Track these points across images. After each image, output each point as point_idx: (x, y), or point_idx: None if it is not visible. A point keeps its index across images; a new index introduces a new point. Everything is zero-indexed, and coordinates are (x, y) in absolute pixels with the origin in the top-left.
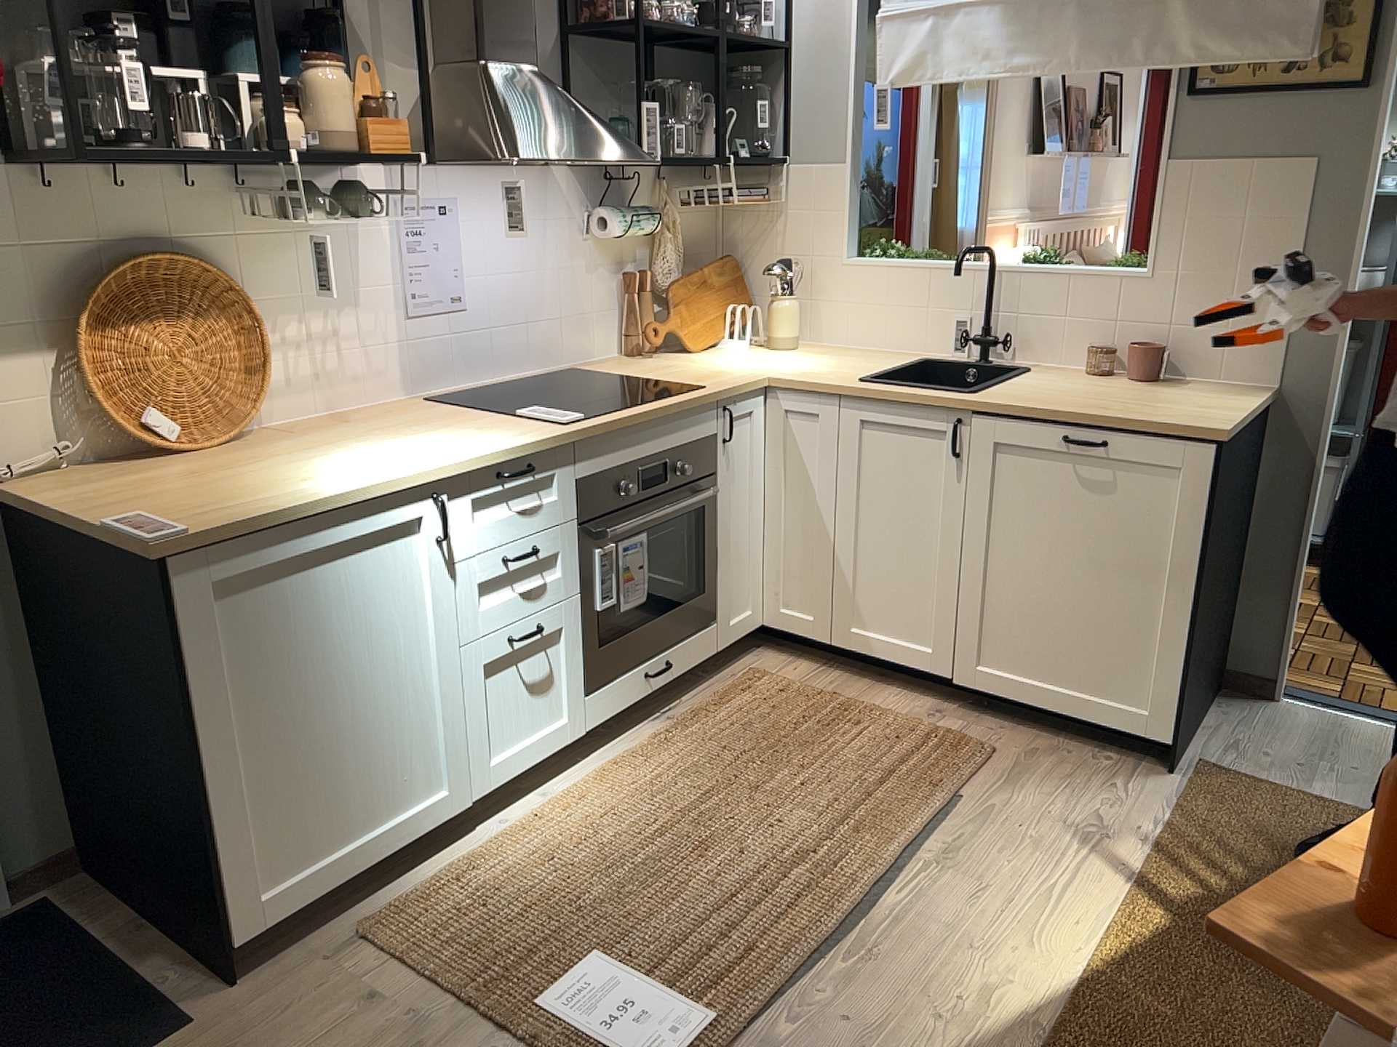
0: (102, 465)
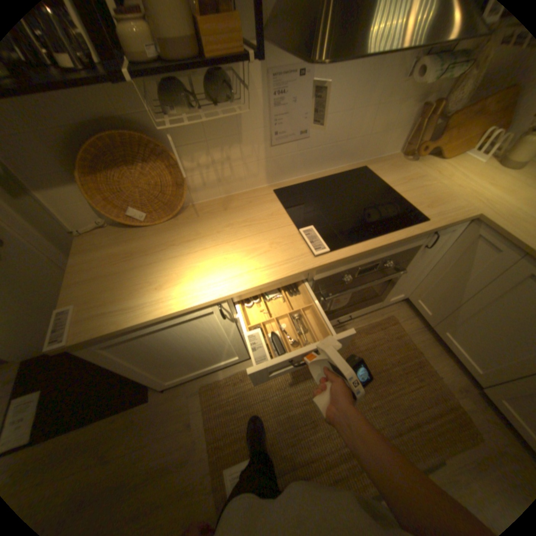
0: (117, 225)
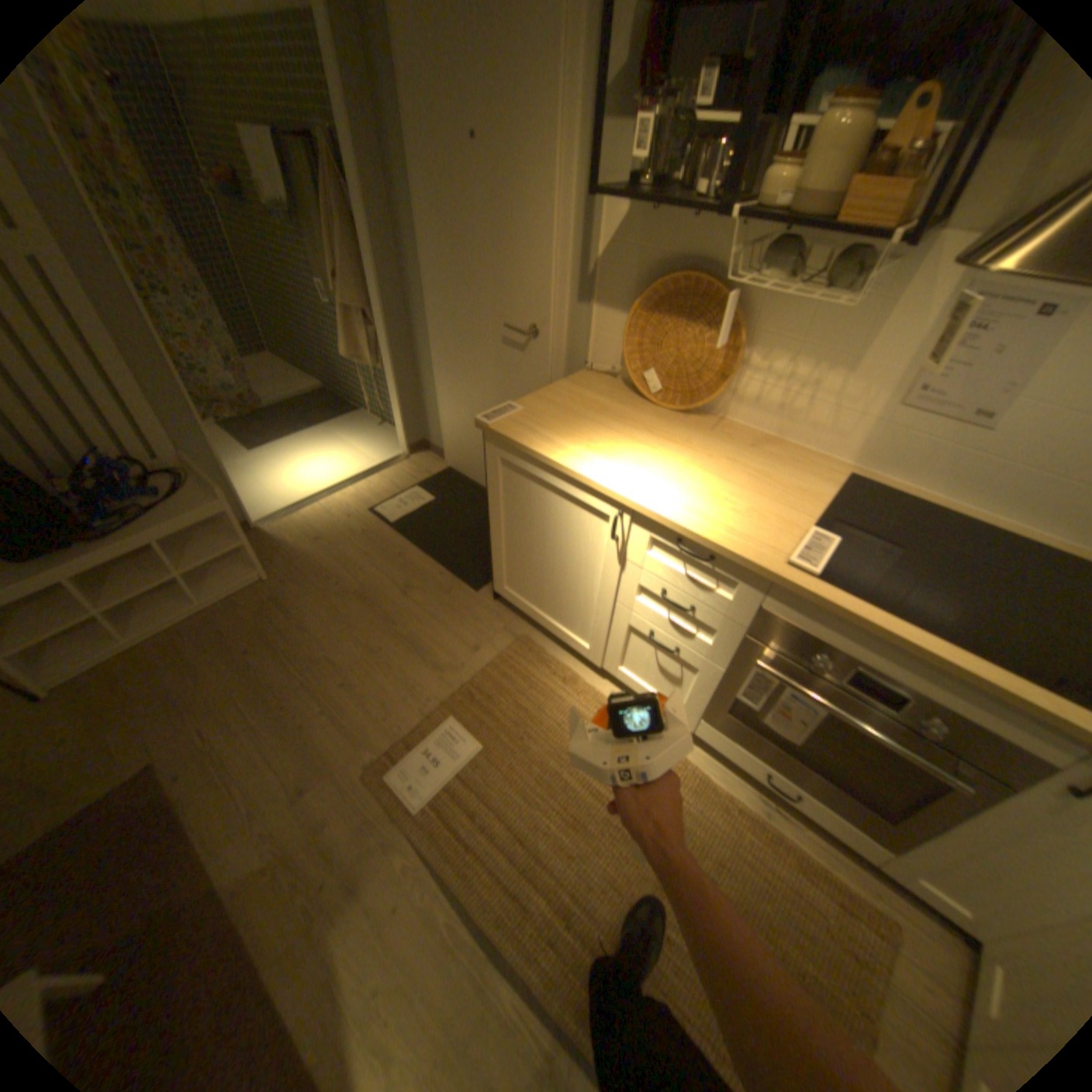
0: (627, 386)
